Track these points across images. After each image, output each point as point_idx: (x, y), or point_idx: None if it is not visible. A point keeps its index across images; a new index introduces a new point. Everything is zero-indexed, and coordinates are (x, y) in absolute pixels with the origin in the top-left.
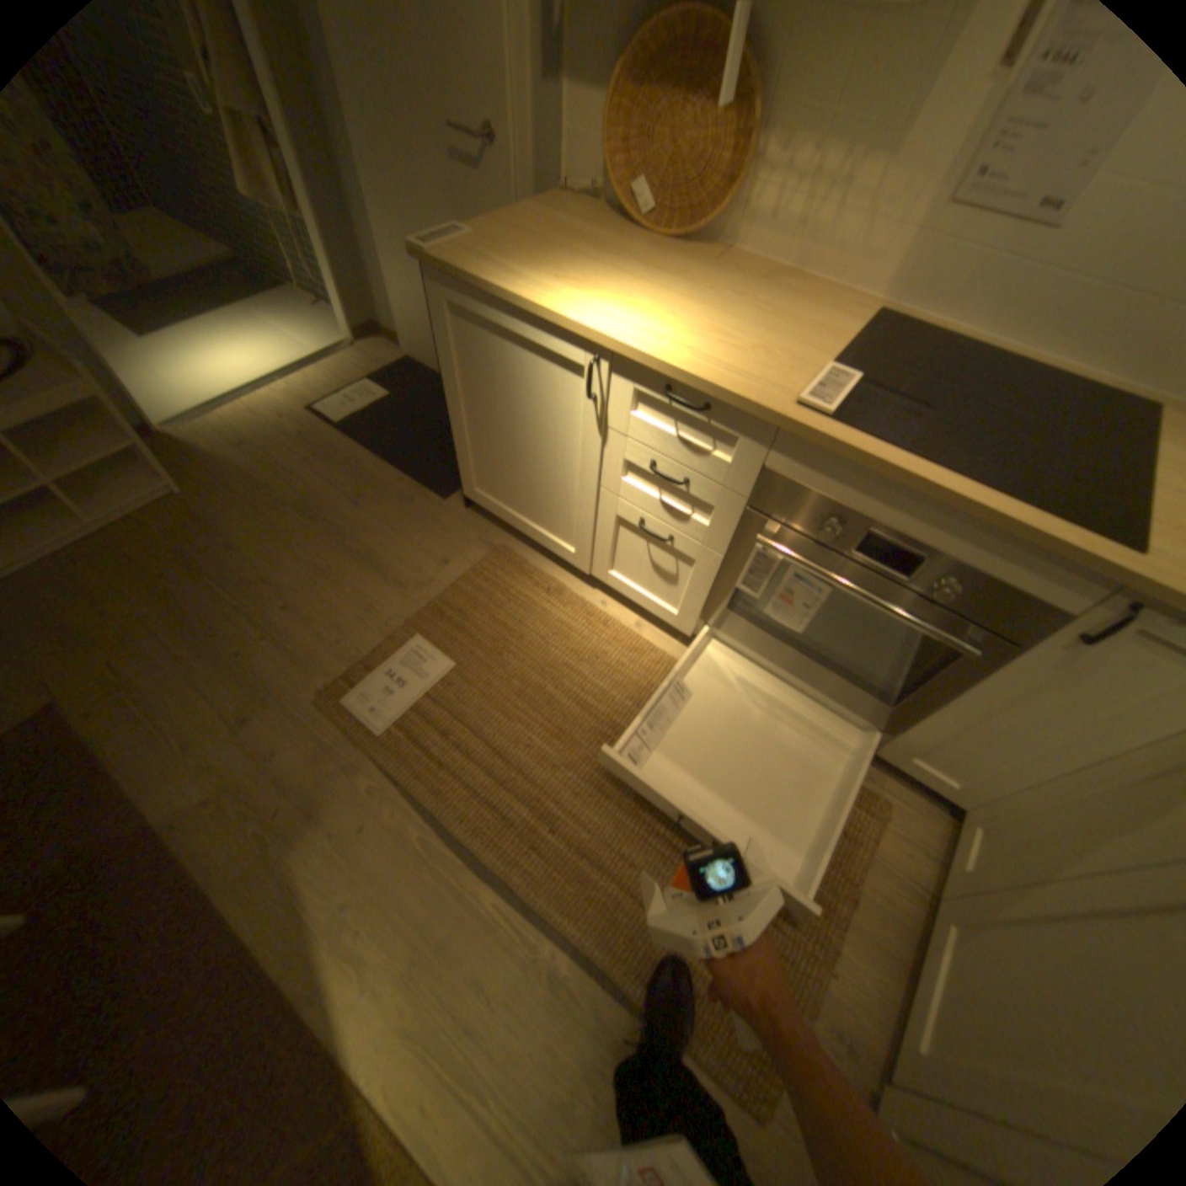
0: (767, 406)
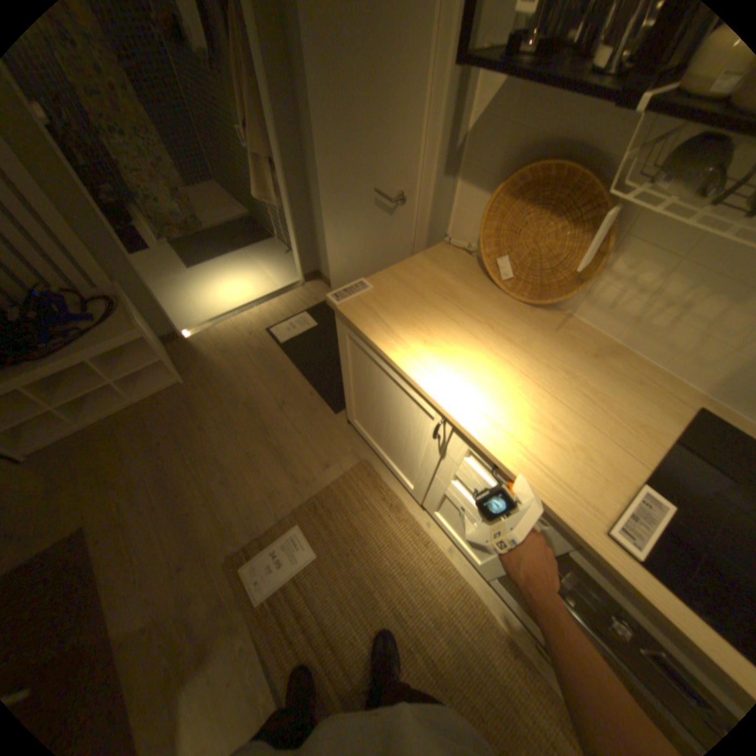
0: (581, 533)
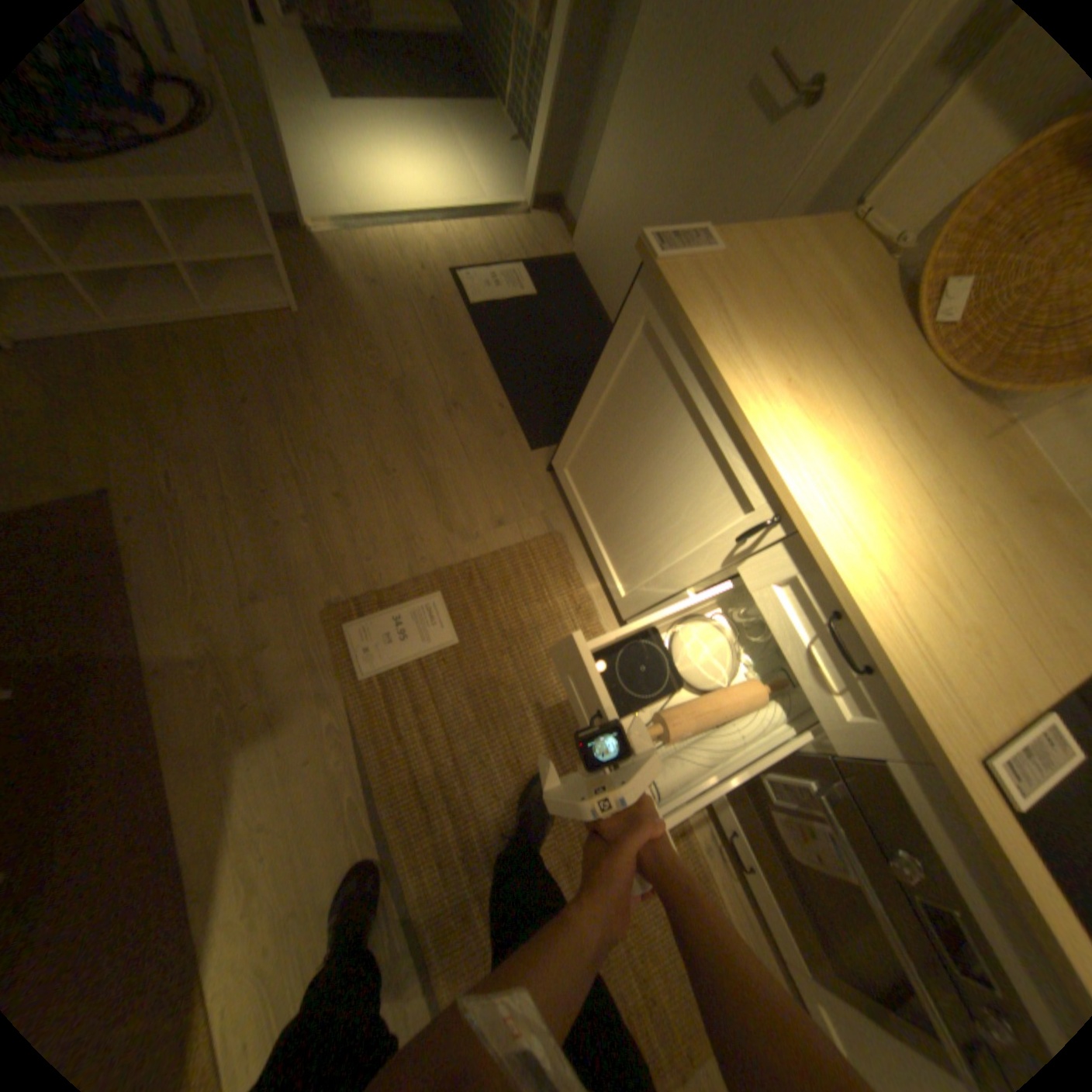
0: (946, 750)
